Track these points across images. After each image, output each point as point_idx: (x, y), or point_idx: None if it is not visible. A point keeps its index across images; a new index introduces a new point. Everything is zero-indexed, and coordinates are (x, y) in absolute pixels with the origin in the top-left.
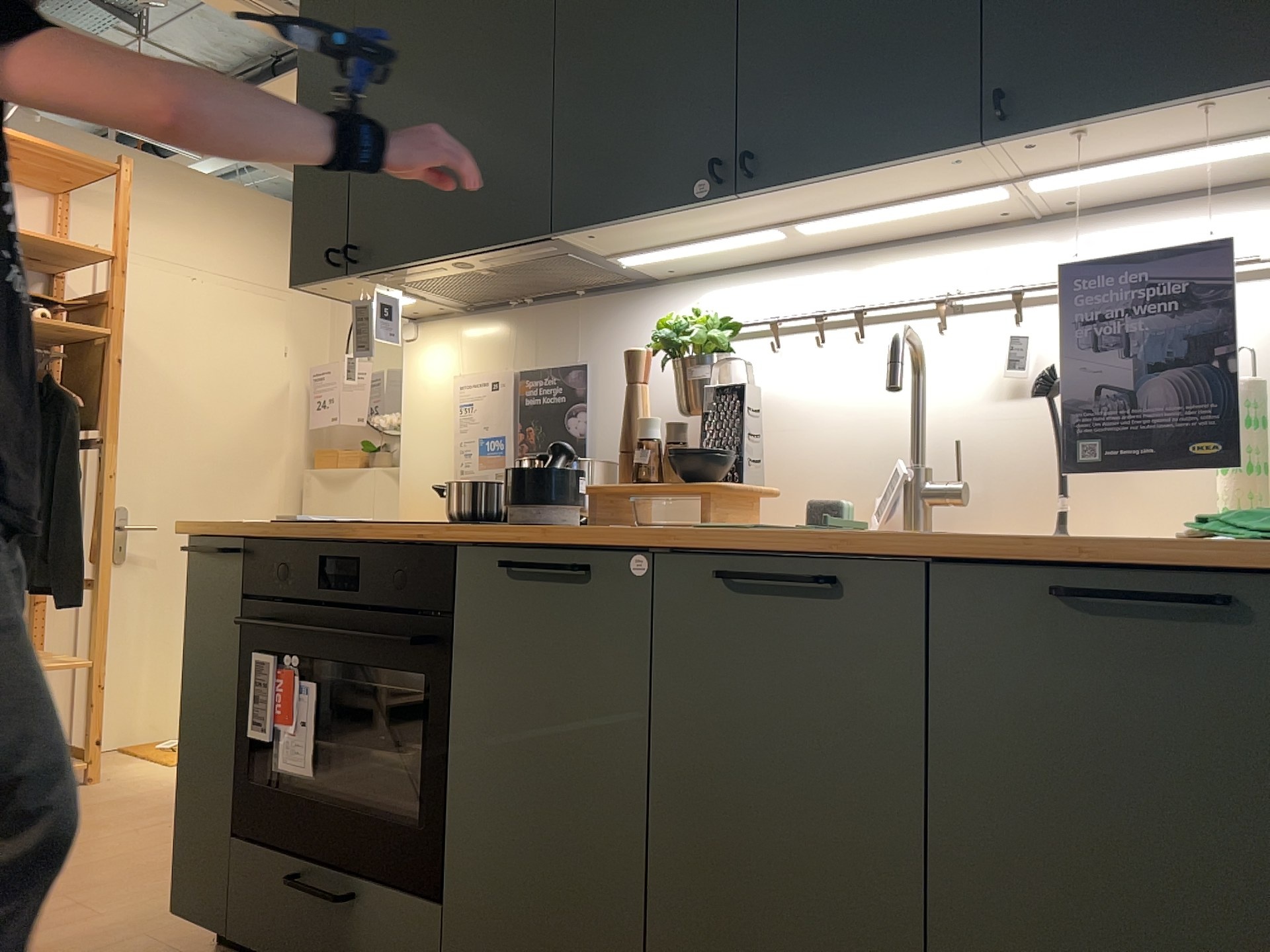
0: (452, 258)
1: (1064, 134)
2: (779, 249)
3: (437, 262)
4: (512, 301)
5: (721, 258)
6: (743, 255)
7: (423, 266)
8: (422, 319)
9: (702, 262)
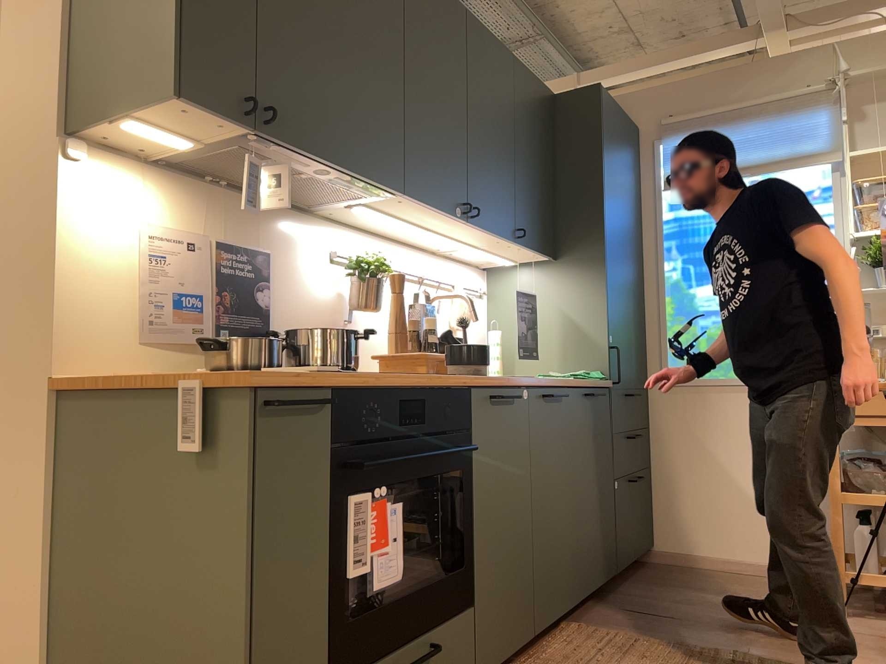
0: (337, 168)
1: (521, 247)
2: (381, 227)
3: (324, 164)
4: (212, 177)
5: (357, 219)
6: (365, 222)
7: (312, 159)
8: (85, 140)
9: (348, 216)
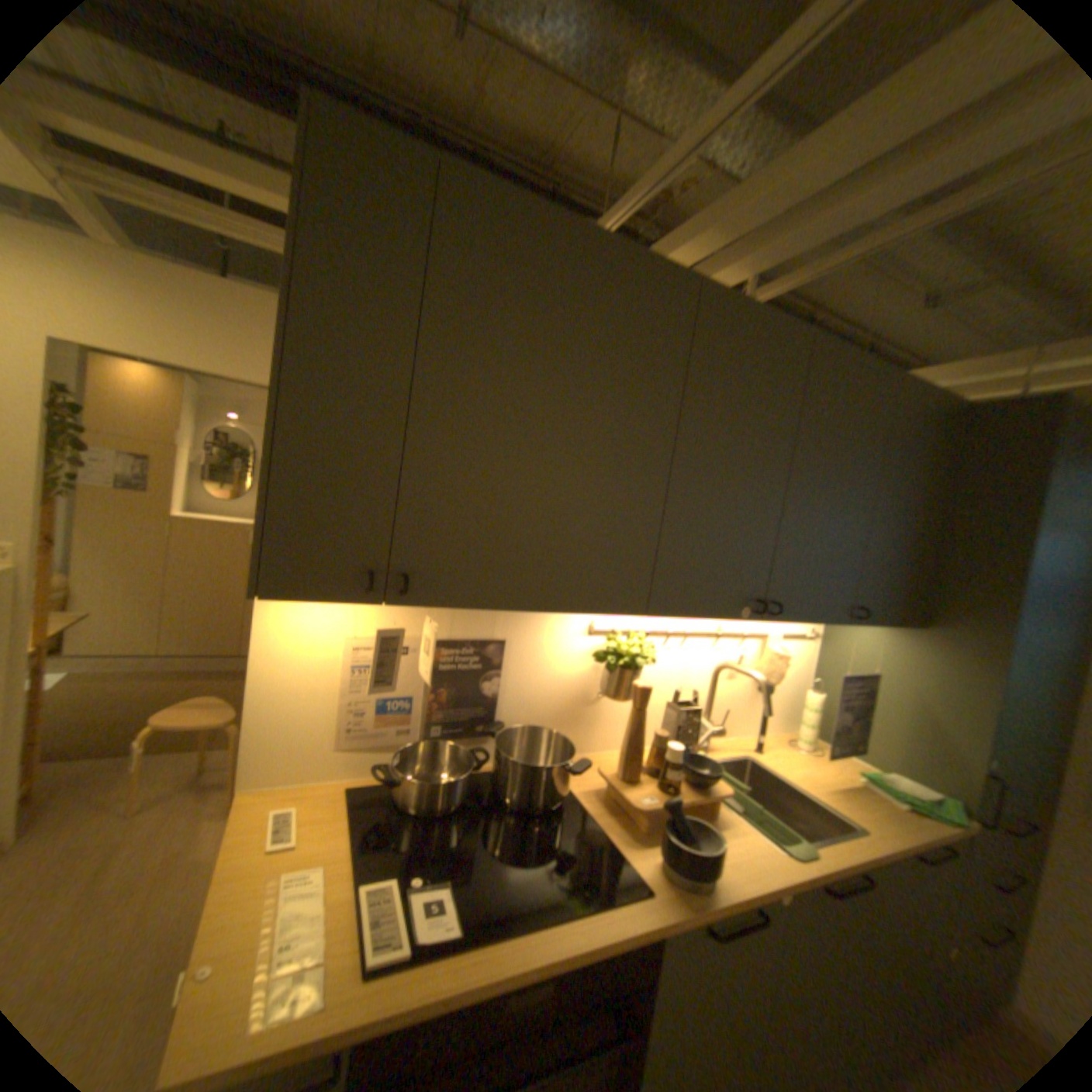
0: (533, 609)
1: (863, 624)
2: None
3: (512, 608)
4: None
5: None
6: None
7: (491, 607)
8: None
9: None
